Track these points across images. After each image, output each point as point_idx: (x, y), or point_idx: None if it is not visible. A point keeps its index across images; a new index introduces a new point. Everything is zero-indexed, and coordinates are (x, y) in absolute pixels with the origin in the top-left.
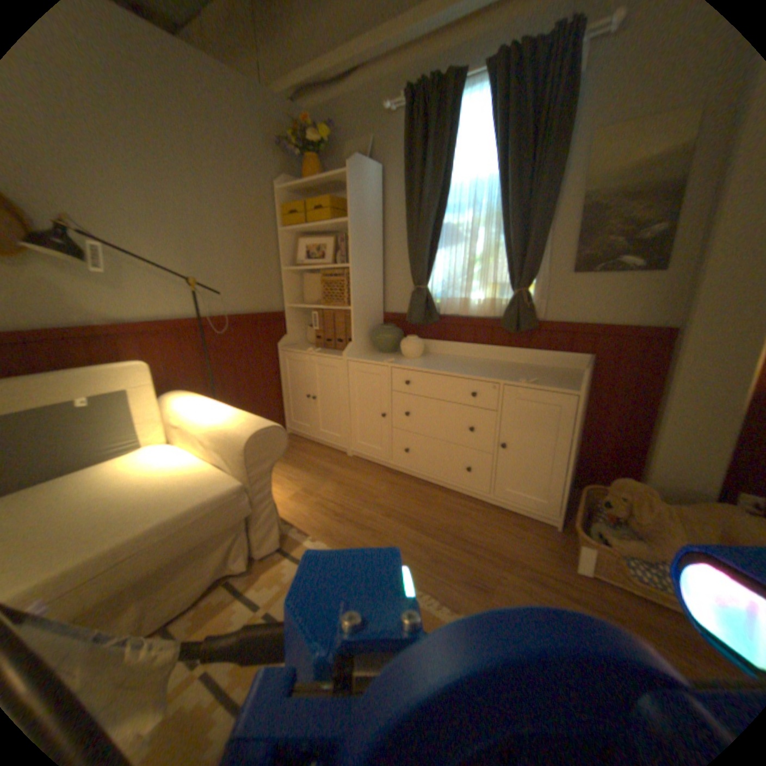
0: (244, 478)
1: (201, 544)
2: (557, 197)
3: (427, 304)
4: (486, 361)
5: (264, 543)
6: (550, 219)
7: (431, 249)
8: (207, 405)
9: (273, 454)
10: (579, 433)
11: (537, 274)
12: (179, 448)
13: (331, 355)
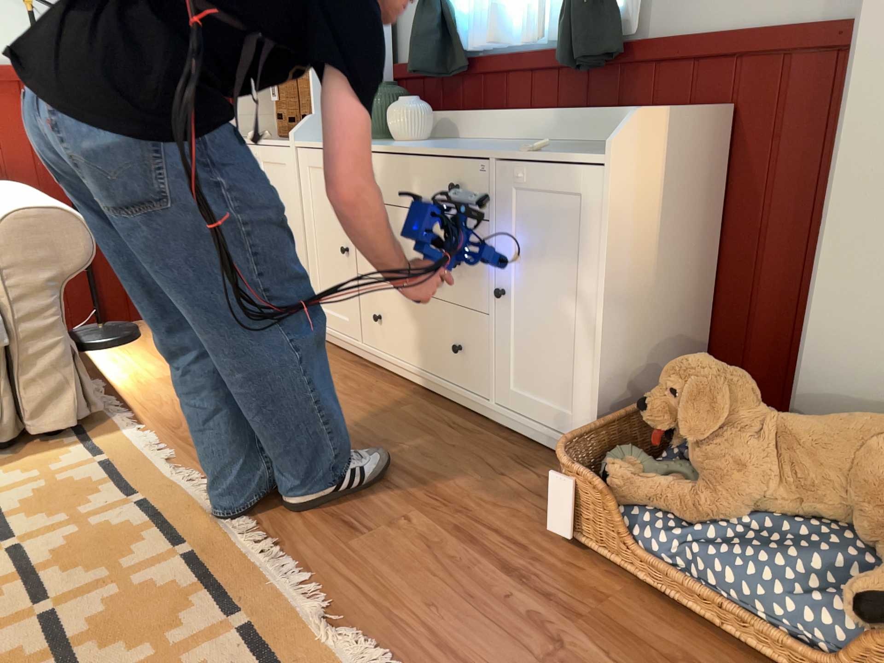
0: (0, 287)
1: None
2: None
3: (449, 37)
4: (534, 143)
5: (48, 412)
6: None
7: None
8: (11, 192)
9: (60, 260)
10: (620, 258)
11: None
12: None
13: (280, 143)
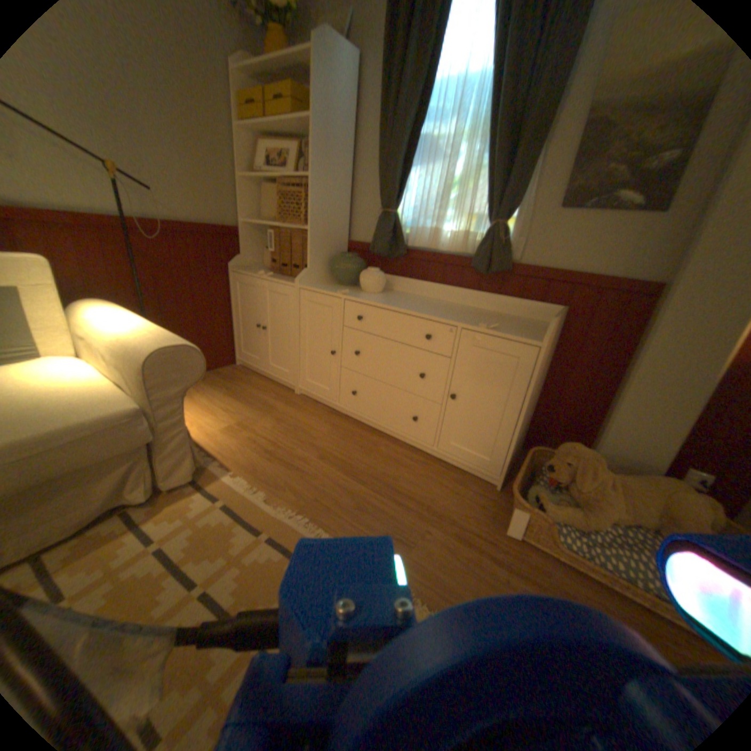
0: (144, 401)
1: (83, 469)
2: (557, 106)
3: (396, 234)
4: (451, 305)
5: (173, 475)
6: (545, 135)
7: (406, 166)
8: (118, 316)
9: (184, 379)
10: (534, 390)
11: (520, 207)
12: (82, 362)
13: (283, 281)
